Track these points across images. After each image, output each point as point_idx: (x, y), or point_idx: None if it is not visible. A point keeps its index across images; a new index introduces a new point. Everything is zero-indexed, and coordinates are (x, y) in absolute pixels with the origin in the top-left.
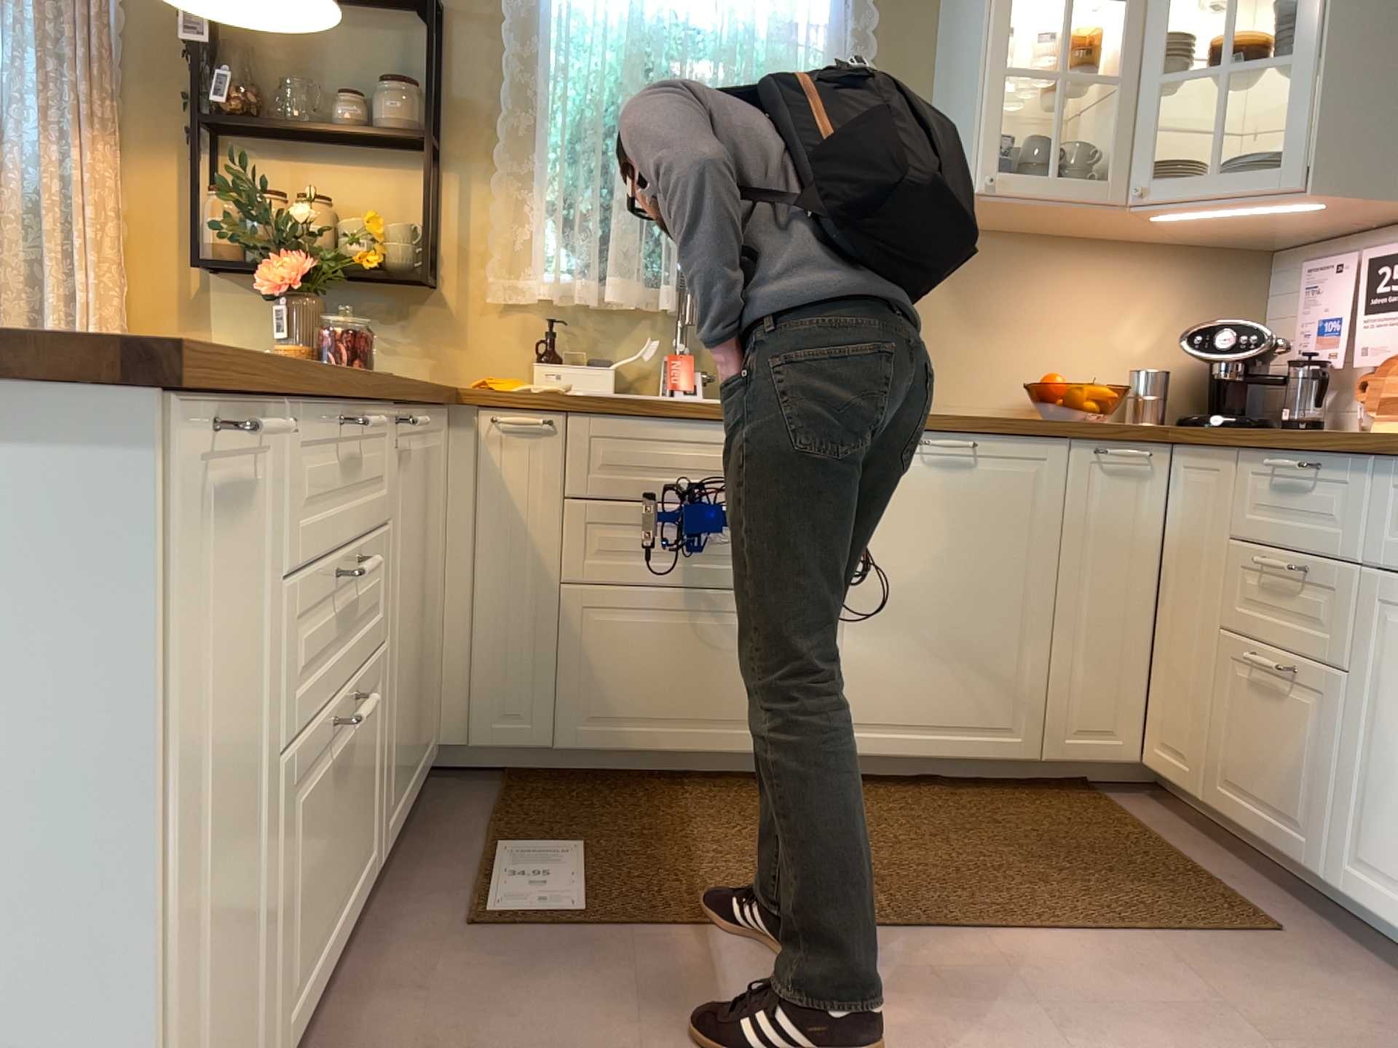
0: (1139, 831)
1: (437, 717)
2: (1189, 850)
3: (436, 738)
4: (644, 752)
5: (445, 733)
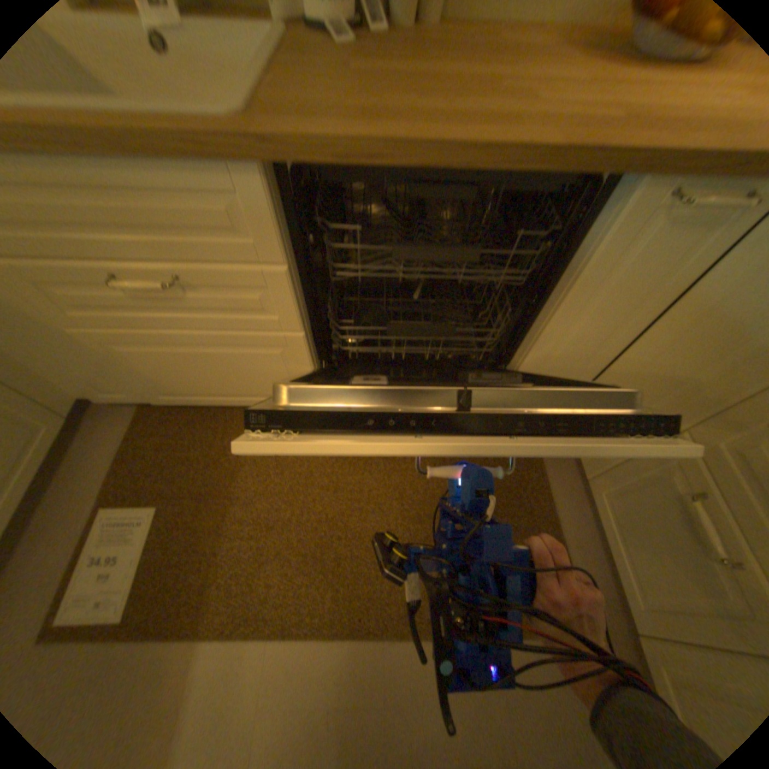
0: (537, 475)
1: (52, 397)
2: (563, 501)
3: (64, 405)
4: (214, 407)
5: (73, 397)
